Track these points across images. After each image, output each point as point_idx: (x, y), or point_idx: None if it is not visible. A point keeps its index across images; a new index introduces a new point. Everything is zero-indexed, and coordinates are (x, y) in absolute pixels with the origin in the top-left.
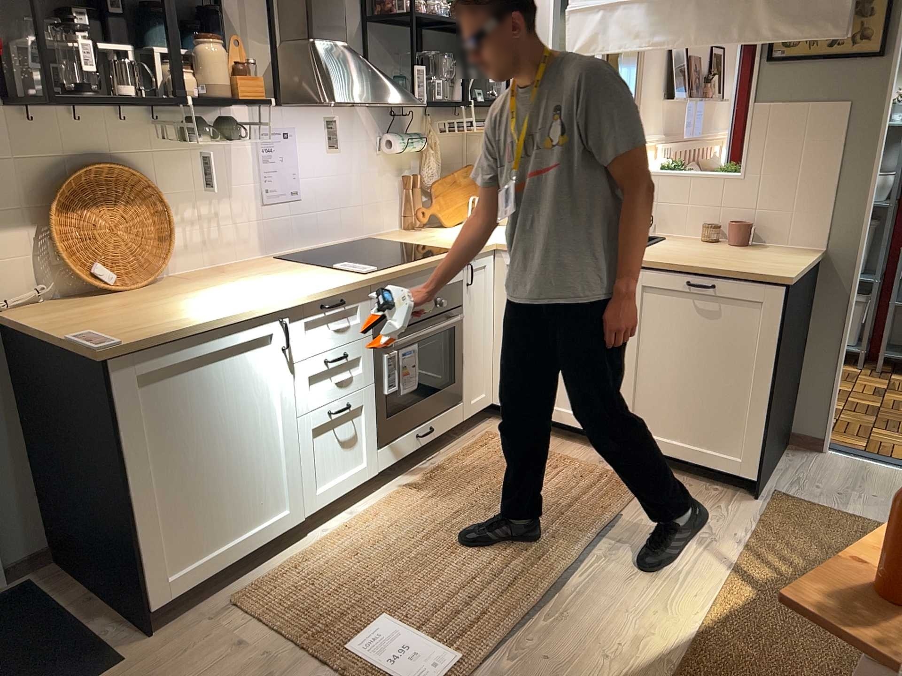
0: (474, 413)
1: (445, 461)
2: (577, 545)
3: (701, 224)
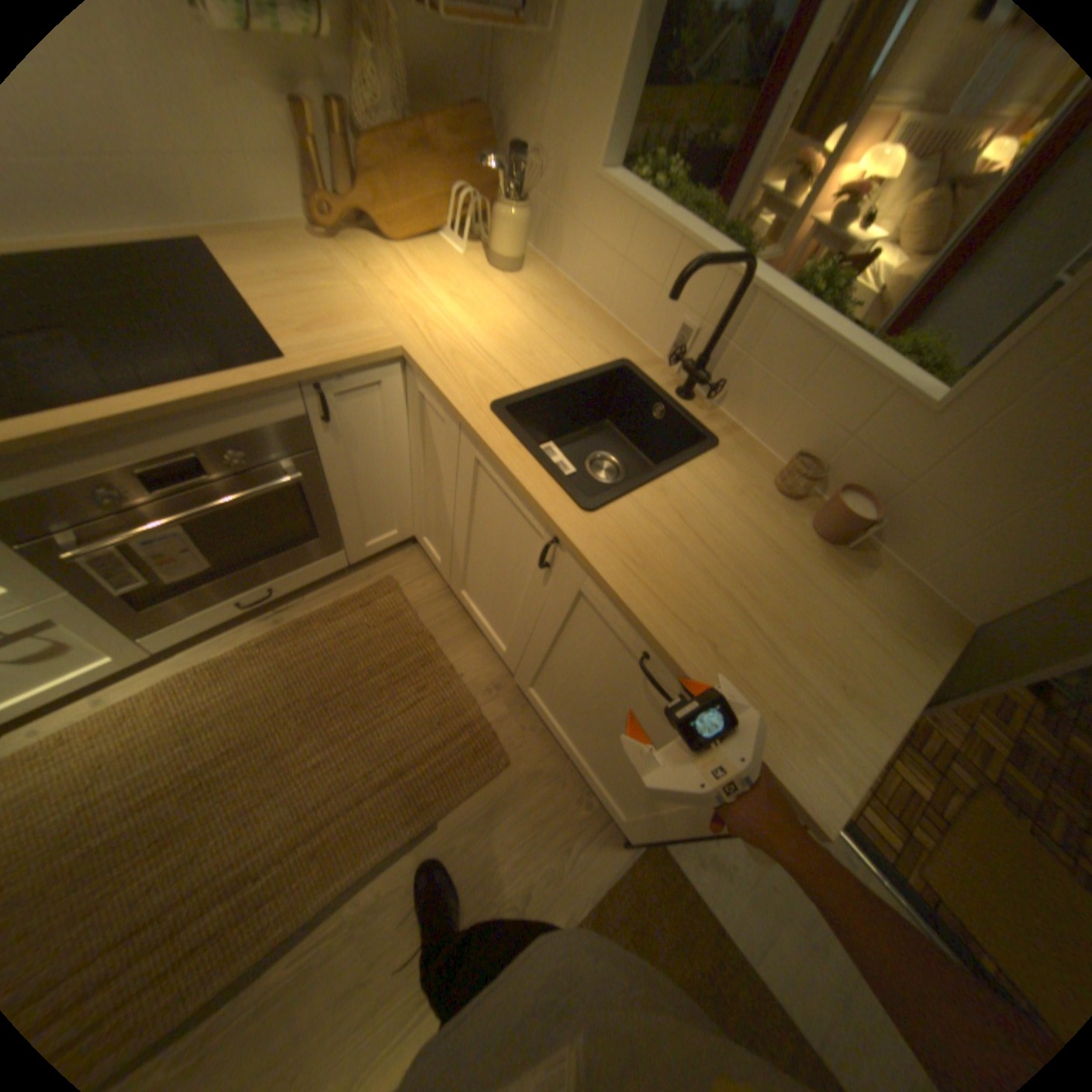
0: (371, 554)
1: (296, 621)
2: (327, 888)
3: (797, 442)
